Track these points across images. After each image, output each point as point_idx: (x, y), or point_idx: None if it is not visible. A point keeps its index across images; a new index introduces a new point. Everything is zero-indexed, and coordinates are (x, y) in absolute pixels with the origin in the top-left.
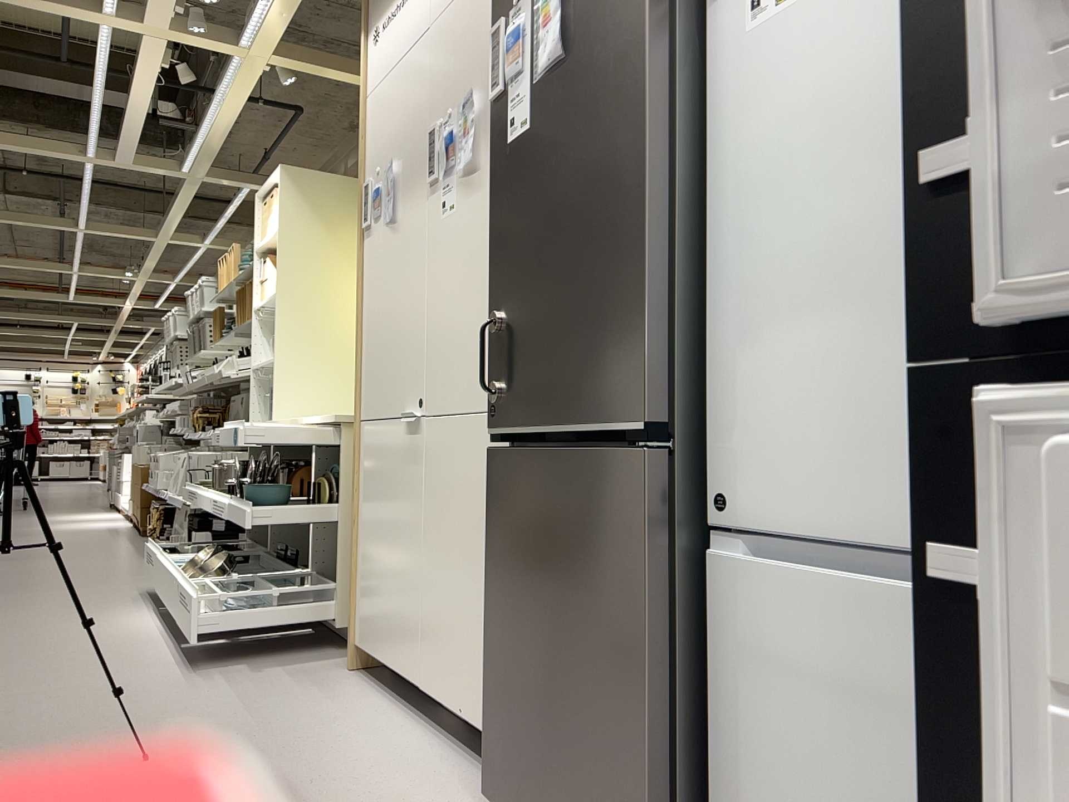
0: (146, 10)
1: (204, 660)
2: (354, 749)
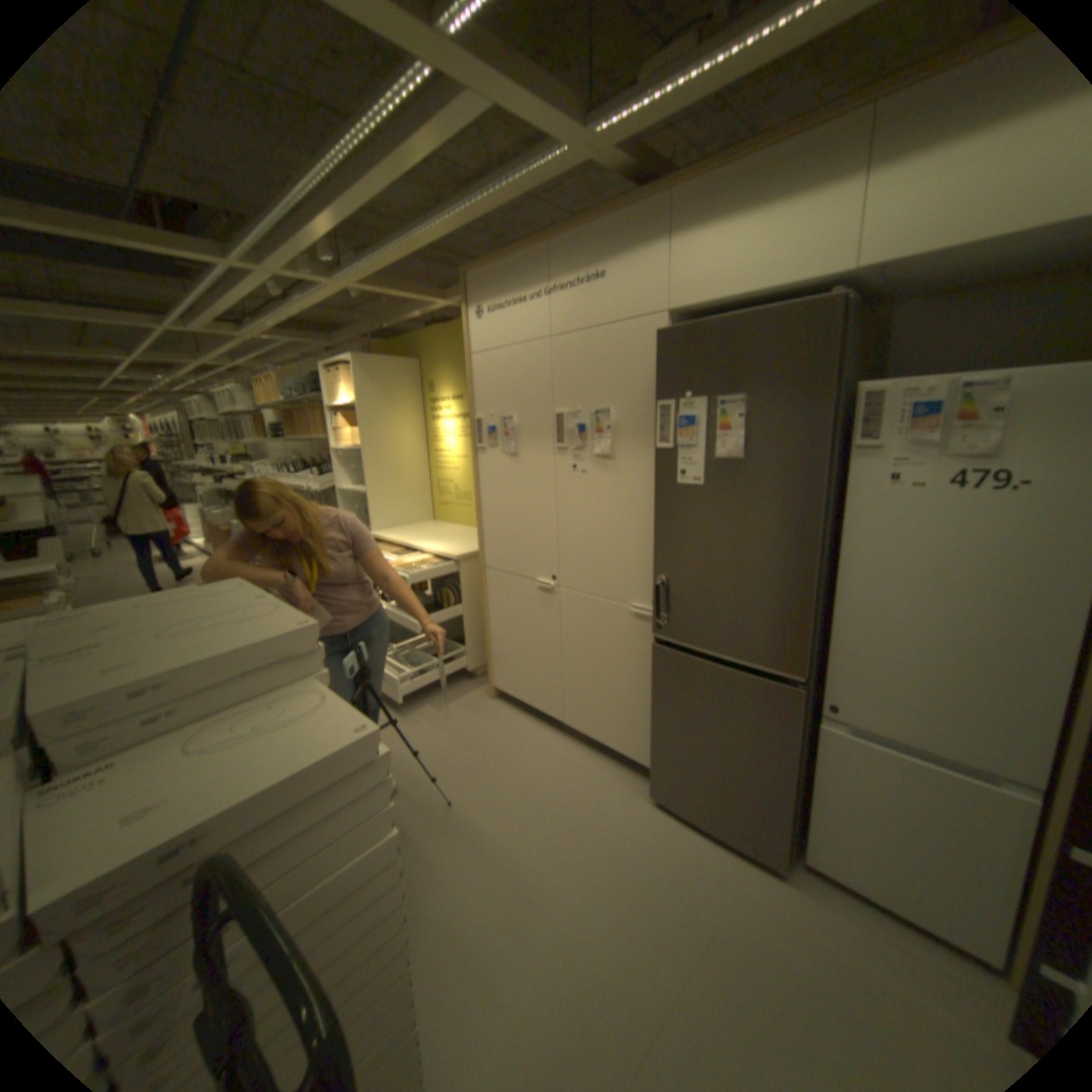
0: (257, 252)
1: (400, 706)
2: (549, 767)
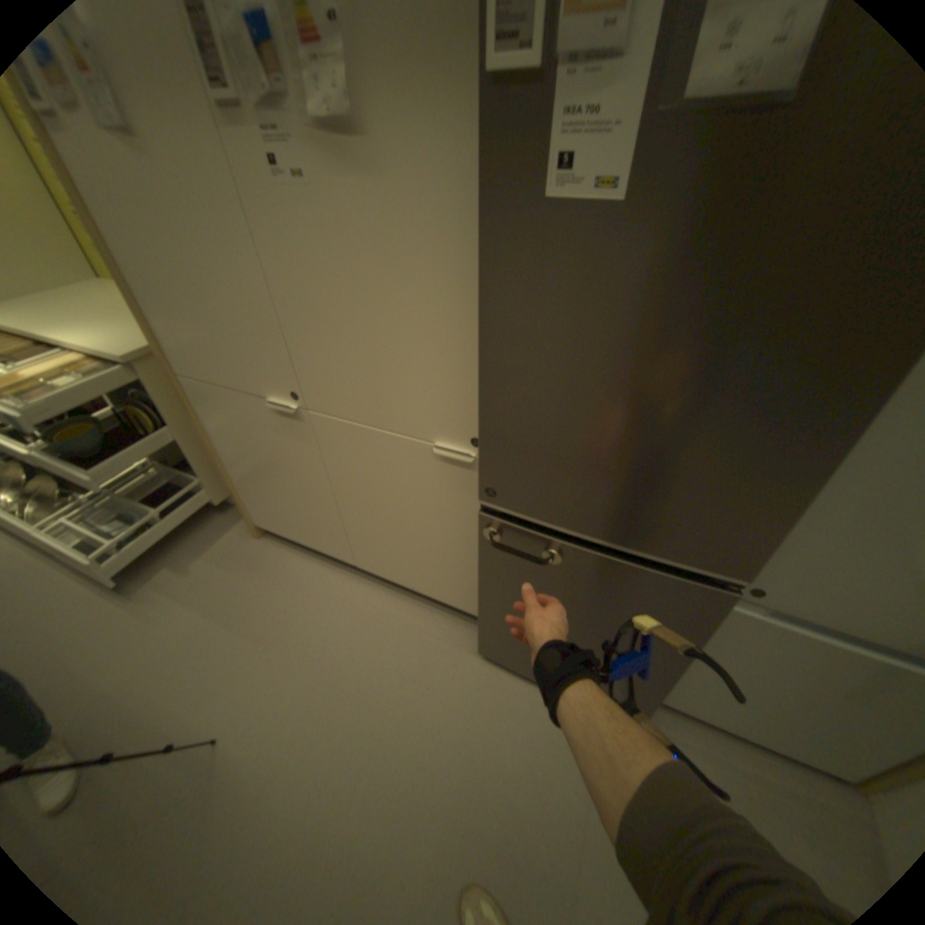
0: None
1: (121, 577)
2: (347, 630)
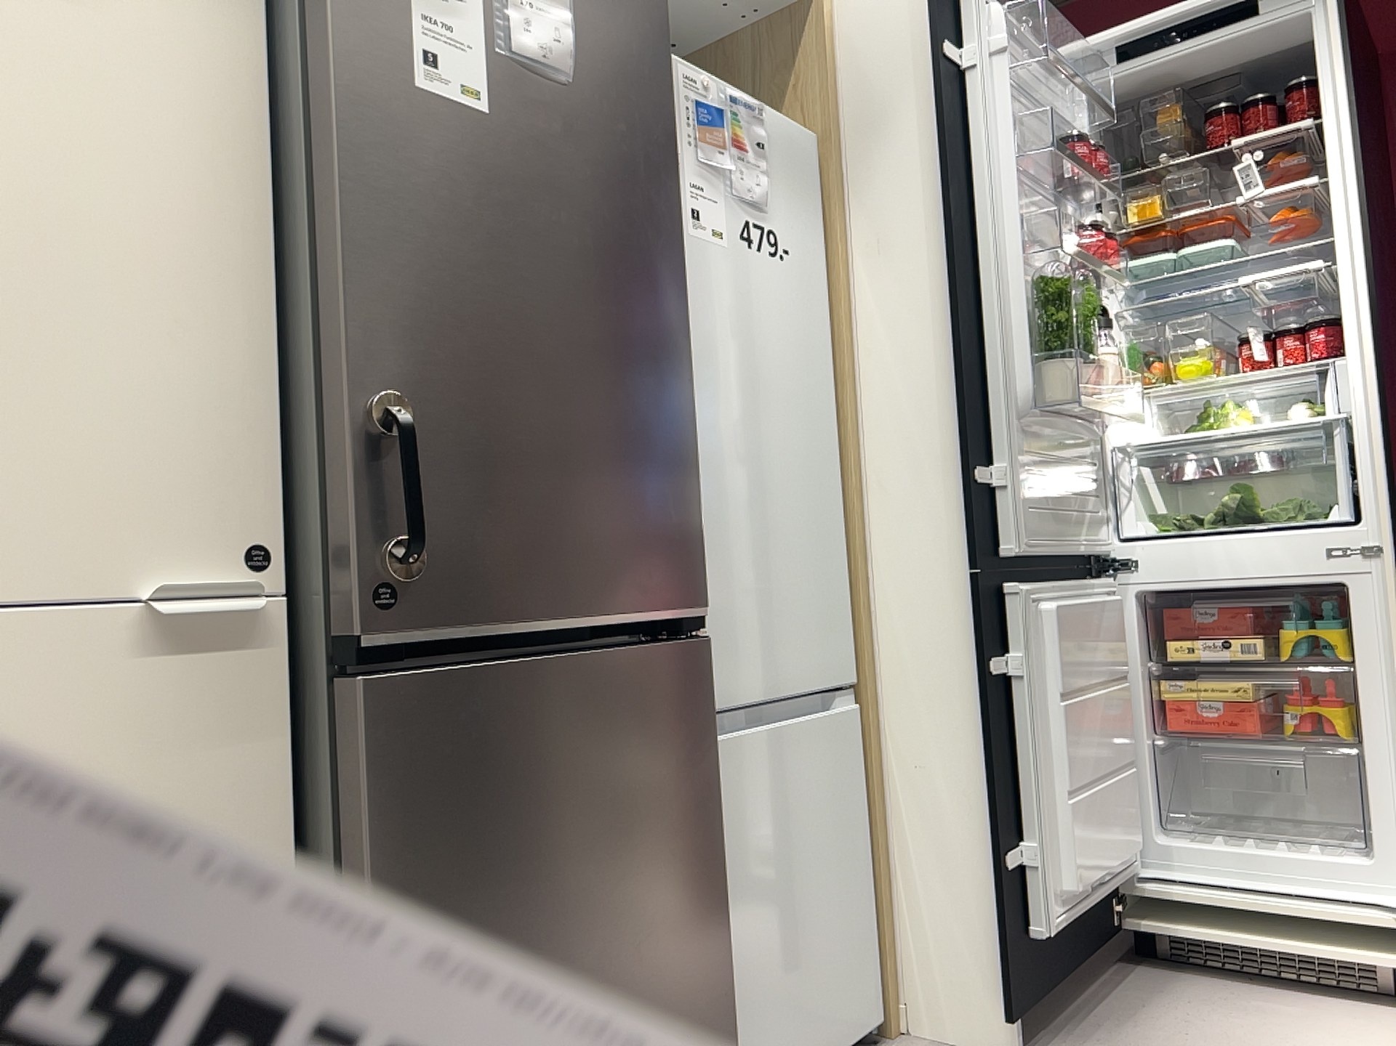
0: None
1: None
2: None
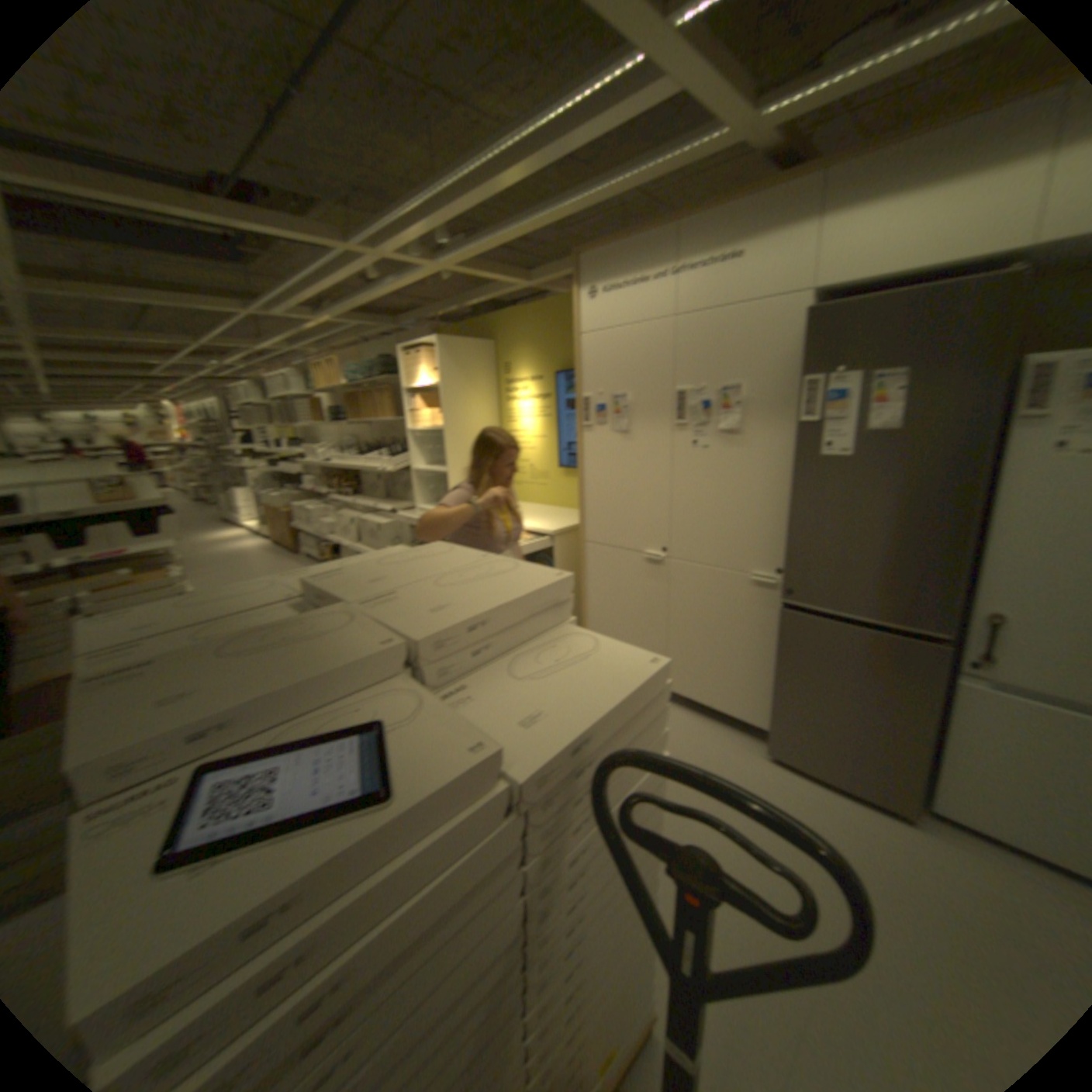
0: (369, 237)
1: None
2: None
